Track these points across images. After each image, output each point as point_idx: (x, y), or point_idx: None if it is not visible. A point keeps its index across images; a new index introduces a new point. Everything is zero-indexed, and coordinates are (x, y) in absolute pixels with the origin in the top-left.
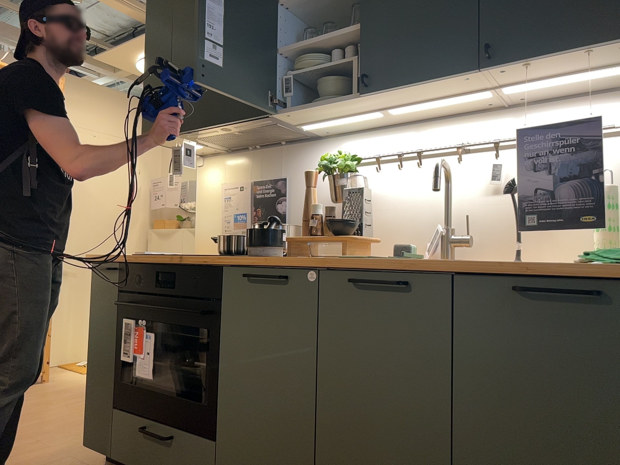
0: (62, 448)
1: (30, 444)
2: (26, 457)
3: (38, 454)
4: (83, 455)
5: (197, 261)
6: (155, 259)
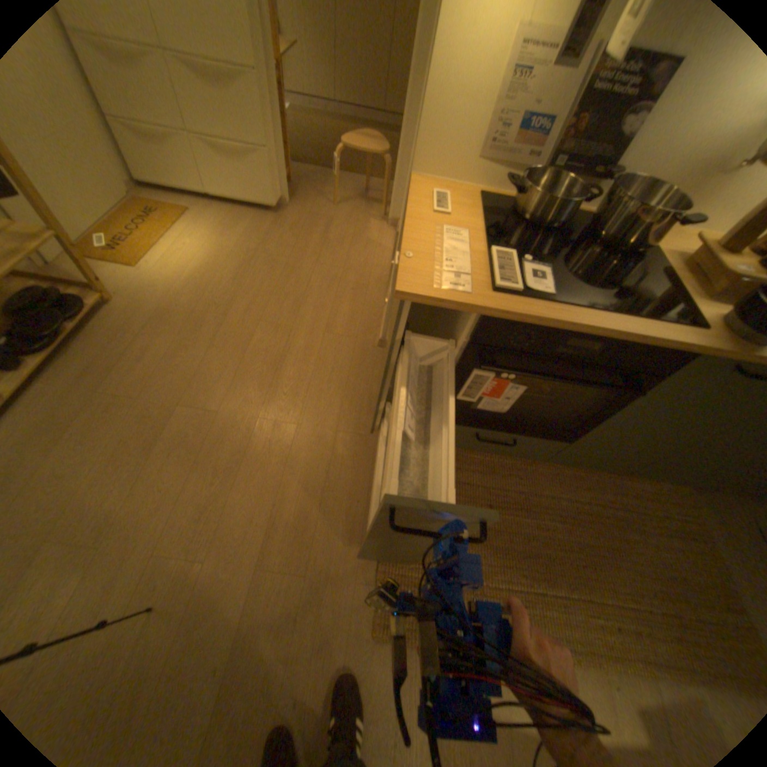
0: (311, 421)
1: (272, 428)
2: (297, 449)
3: (302, 439)
4: (344, 423)
5: (659, 337)
6: (566, 317)
